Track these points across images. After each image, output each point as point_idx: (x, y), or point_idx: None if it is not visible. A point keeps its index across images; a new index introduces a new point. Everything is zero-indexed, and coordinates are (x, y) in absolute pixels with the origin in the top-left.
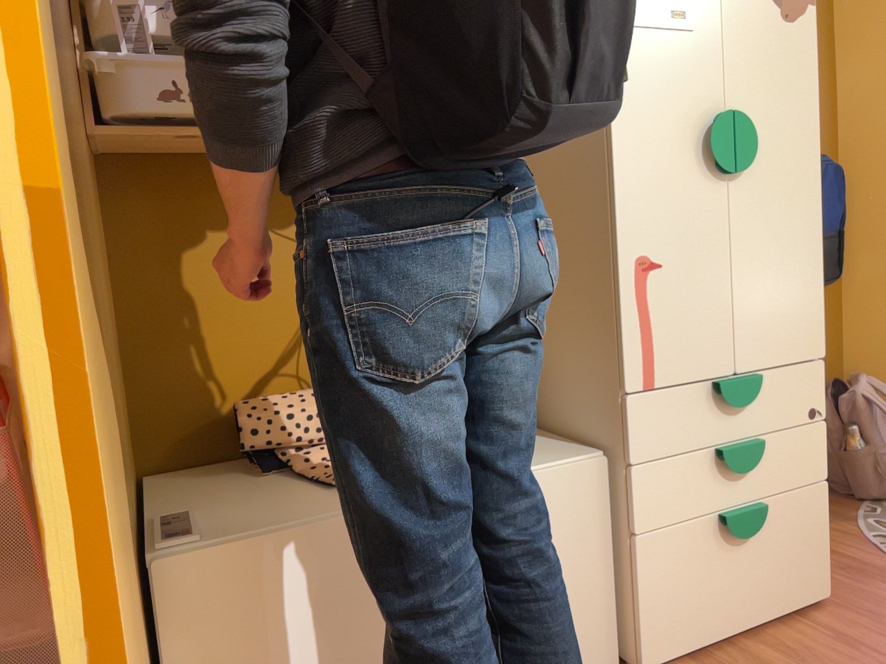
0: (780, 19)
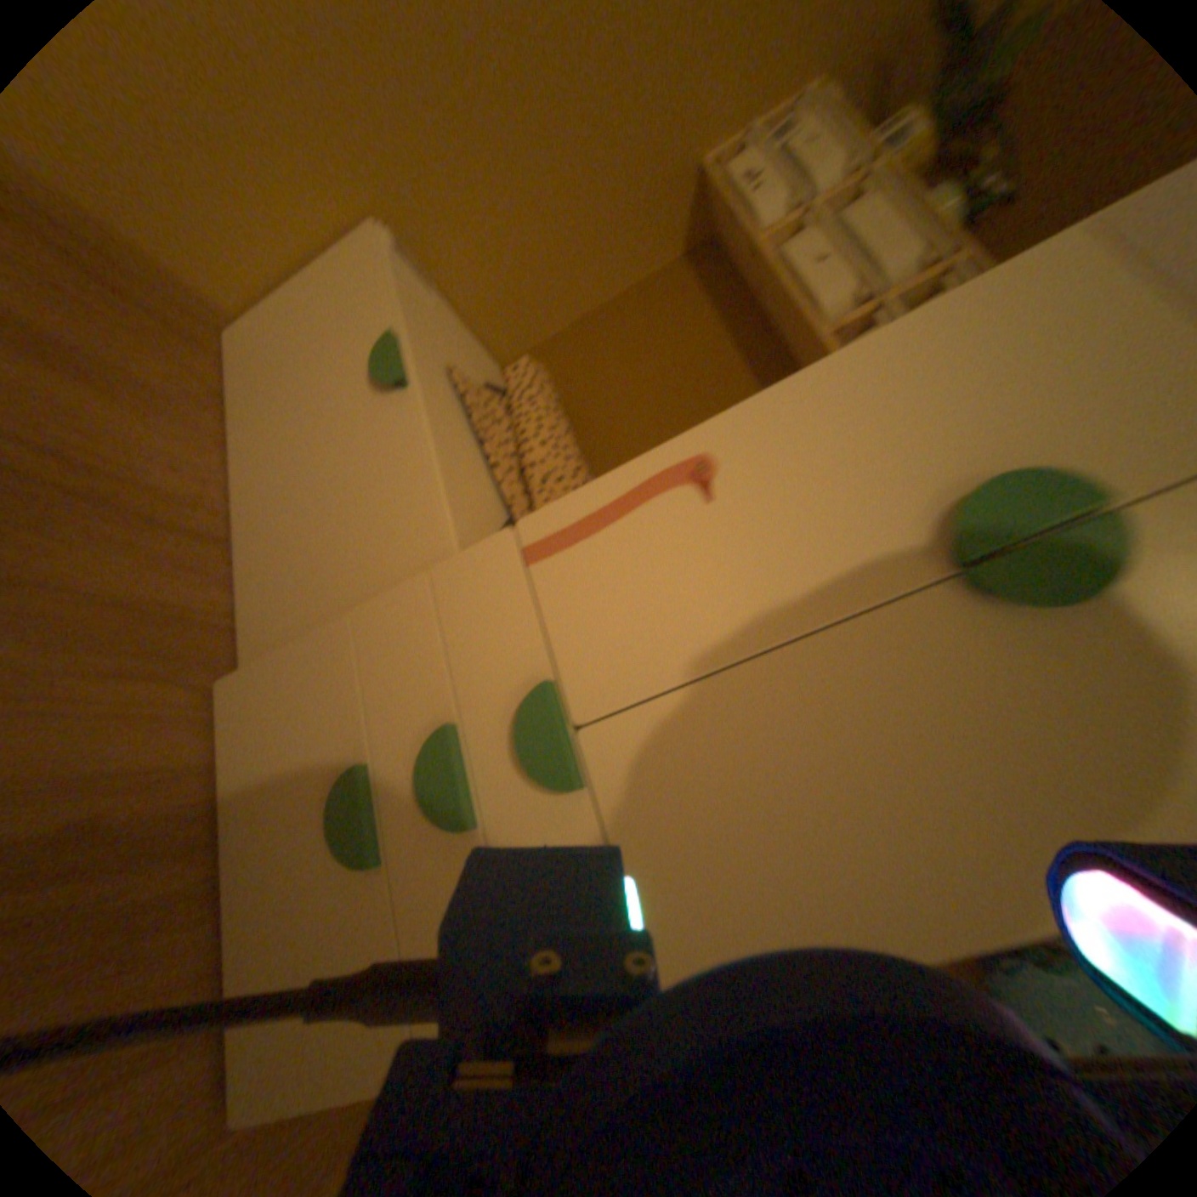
0: None
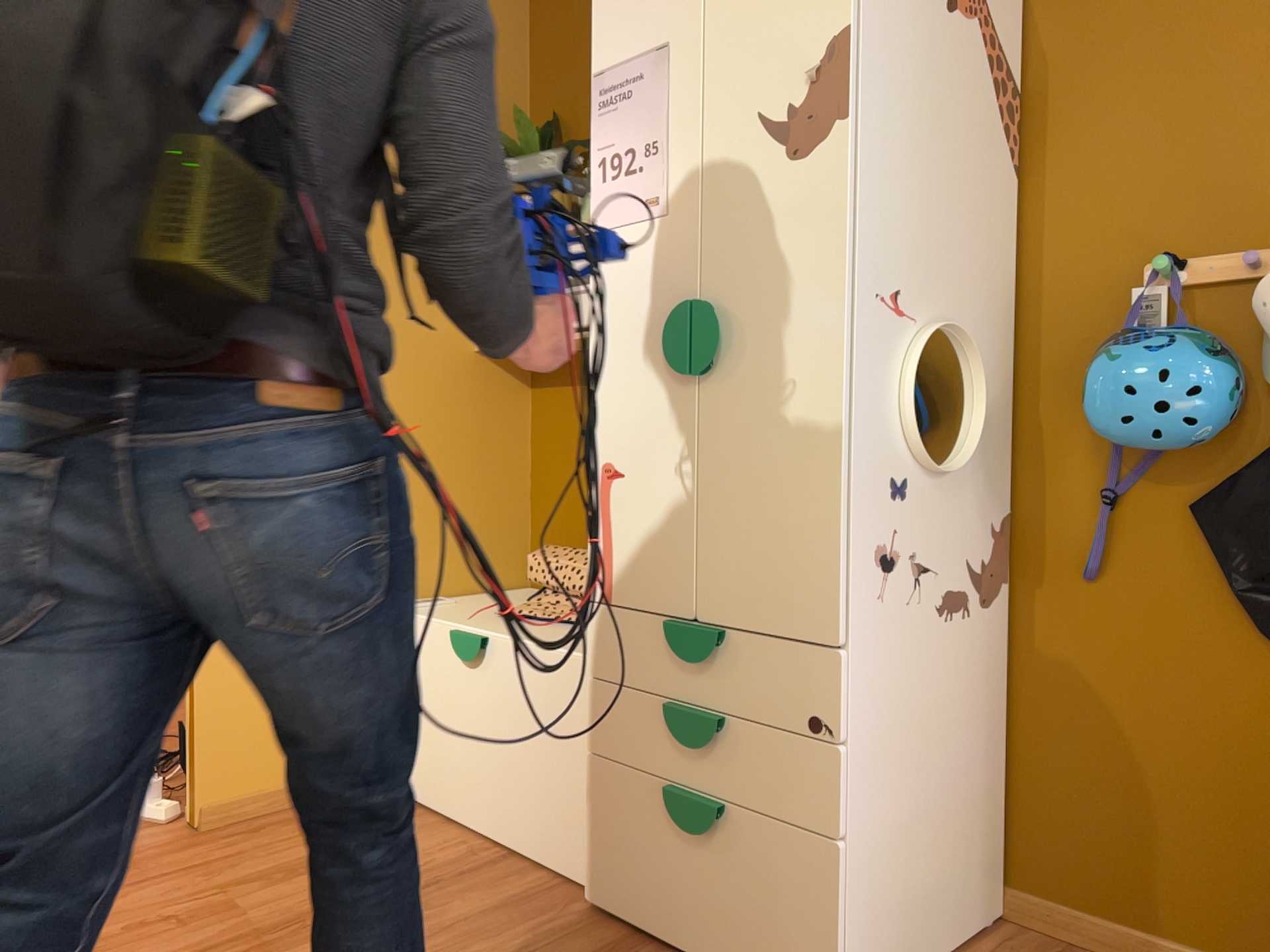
0: (783, 162)
